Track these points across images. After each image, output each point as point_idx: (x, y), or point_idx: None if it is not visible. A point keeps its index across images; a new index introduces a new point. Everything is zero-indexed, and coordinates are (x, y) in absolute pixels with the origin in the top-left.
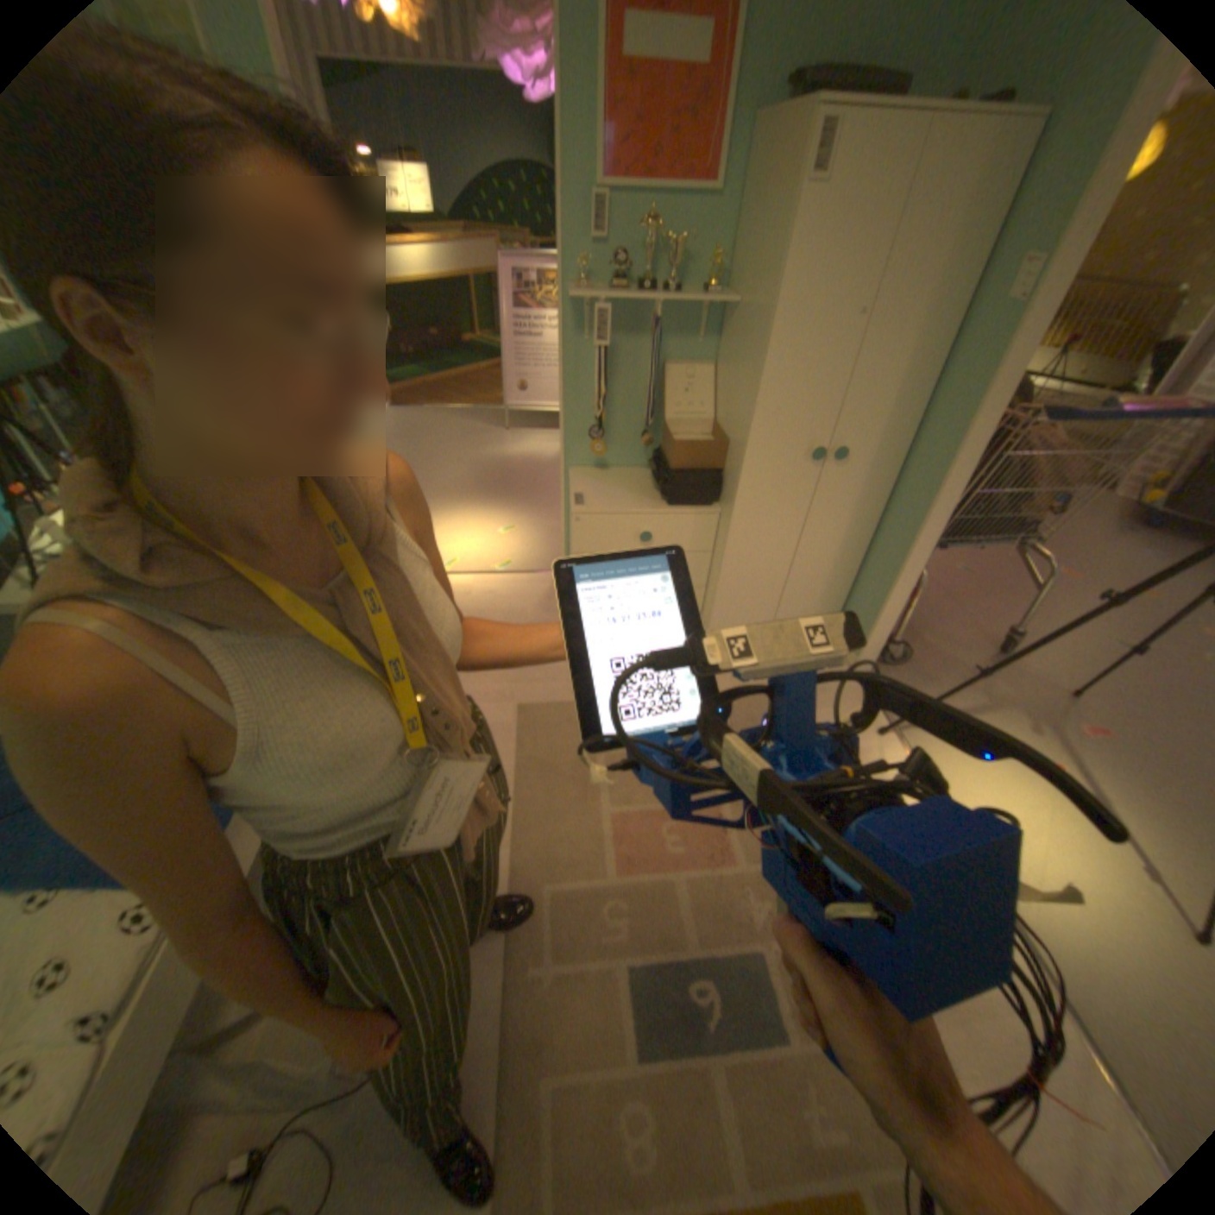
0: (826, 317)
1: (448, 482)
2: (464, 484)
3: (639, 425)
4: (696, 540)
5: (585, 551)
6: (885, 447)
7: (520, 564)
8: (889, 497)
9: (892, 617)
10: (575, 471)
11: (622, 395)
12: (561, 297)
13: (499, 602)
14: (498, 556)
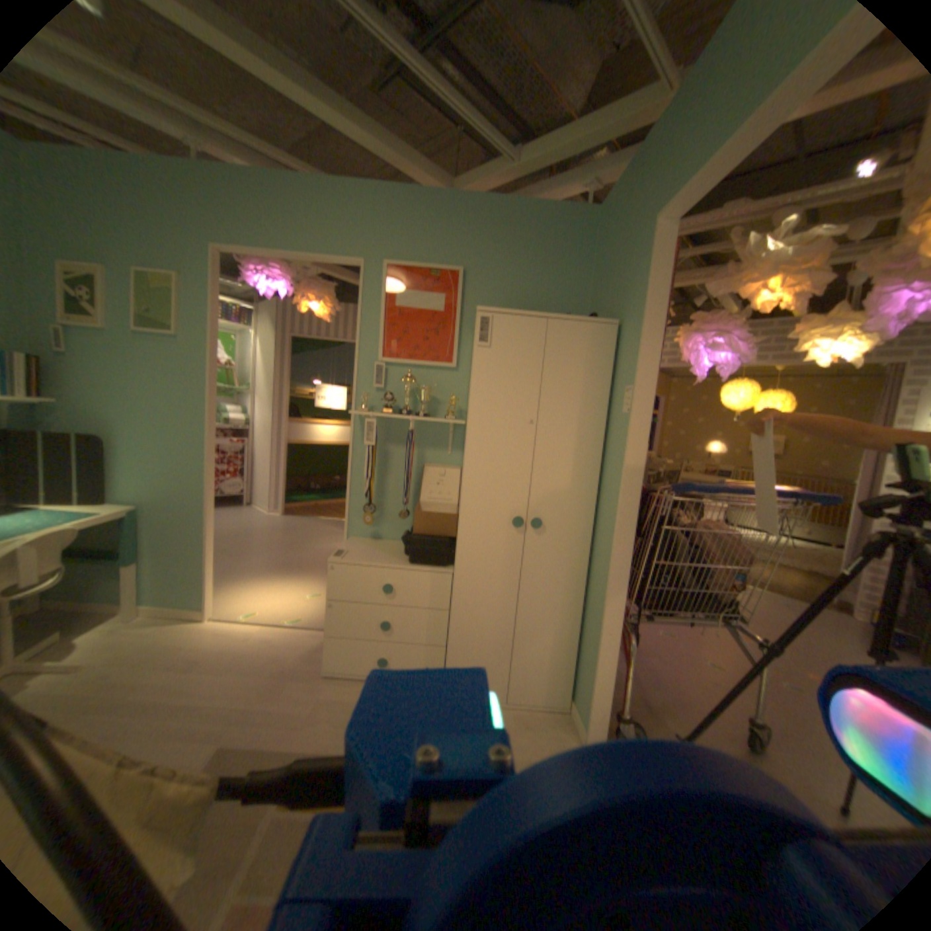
0: (504, 424)
1: (290, 562)
2: (302, 564)
3: (406, 508)
4: (433, 597)
5: (336, 599)
6: (573, 523)
7: (307, 623)
8: (589, 567)
9: (607, 686)
10: (353, 539)
11: (393, 486)
12: (353, 420)
13: (268, 651)
14: (293, 616)
